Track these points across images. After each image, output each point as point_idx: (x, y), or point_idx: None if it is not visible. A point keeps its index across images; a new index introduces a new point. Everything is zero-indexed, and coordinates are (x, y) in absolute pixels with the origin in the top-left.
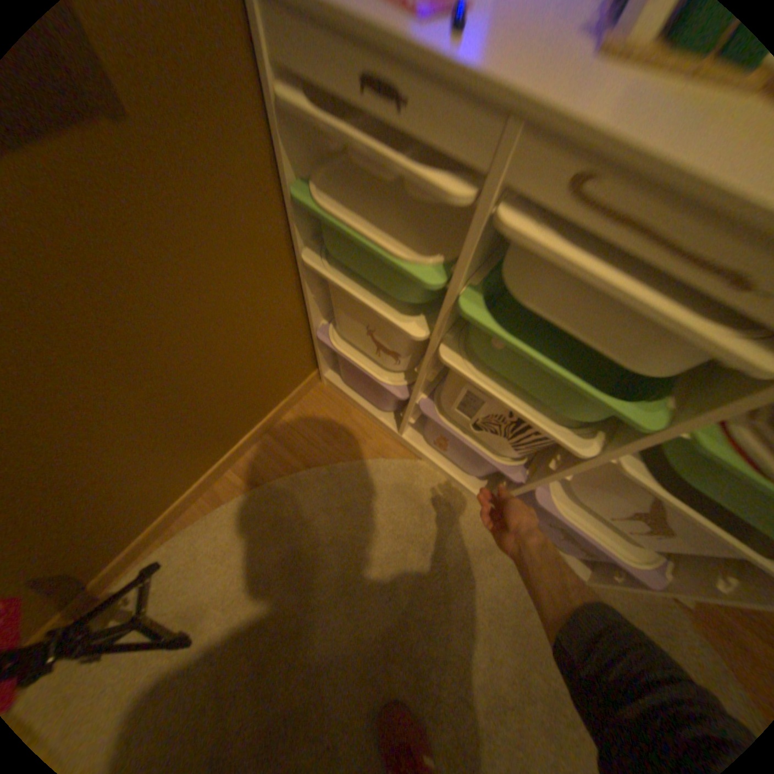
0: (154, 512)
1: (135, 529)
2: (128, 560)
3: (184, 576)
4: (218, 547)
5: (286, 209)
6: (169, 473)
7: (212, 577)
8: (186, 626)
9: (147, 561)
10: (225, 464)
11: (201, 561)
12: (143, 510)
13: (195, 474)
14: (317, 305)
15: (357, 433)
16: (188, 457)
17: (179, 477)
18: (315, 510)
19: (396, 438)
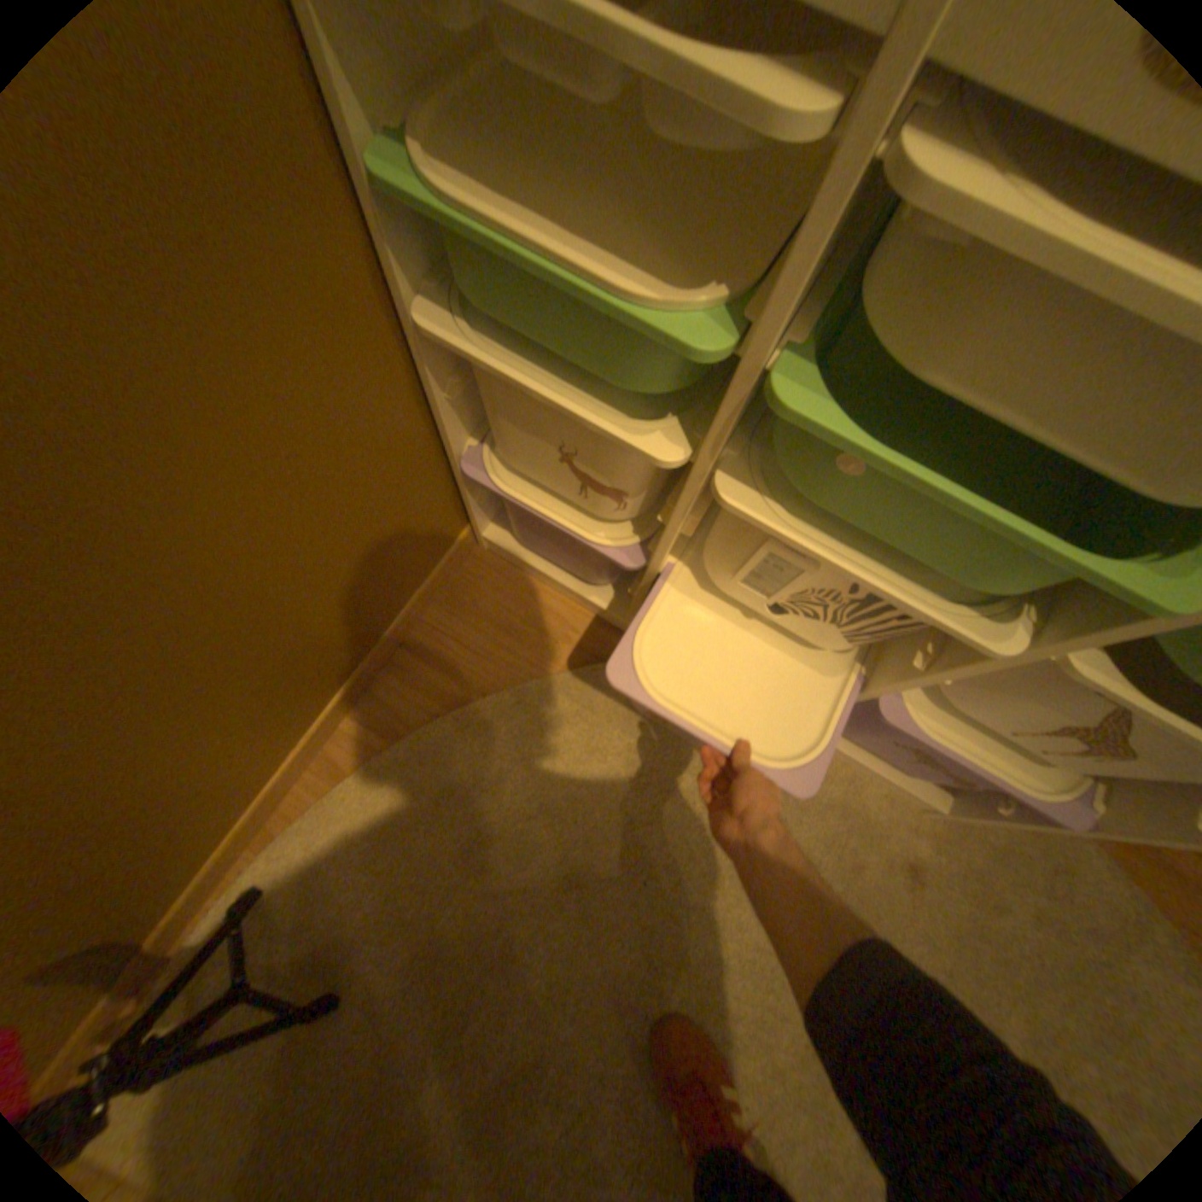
0: (227, 813)
1: (202, 846)
2: (202, 892)
3: (303, 902)
4: (352, 848)
5: (361, 208)
6: (239, 750)
7: (350, 896)
8: (323, 977)
9: (236, 887)
10: (335, 711)
11: (328, 874)
12: (206, 816)
13: (286, 738)
14: (454, 410)
15: (553, 625)
16: (266, 717)
17: (258, 751)
18: (503, 764)
19: (619, 626)
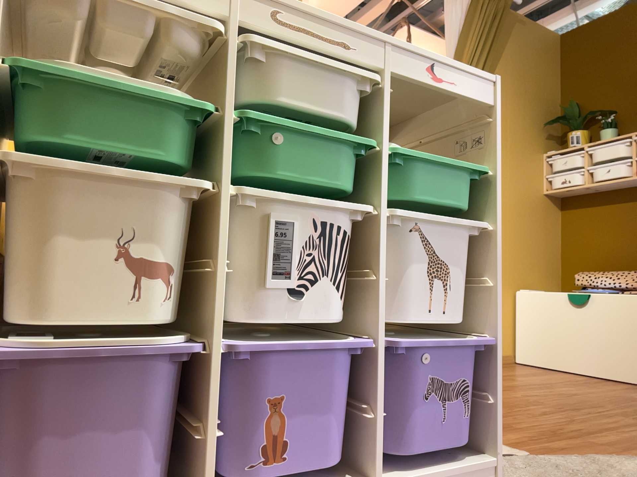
0: None
1: None
2: None
3: None
4: None
5: None
6: None
7: None
8: None
9: None
10: None
11: None
12: None
13: None
14: None
15: None
16: None
17: None
18: None
19: None
